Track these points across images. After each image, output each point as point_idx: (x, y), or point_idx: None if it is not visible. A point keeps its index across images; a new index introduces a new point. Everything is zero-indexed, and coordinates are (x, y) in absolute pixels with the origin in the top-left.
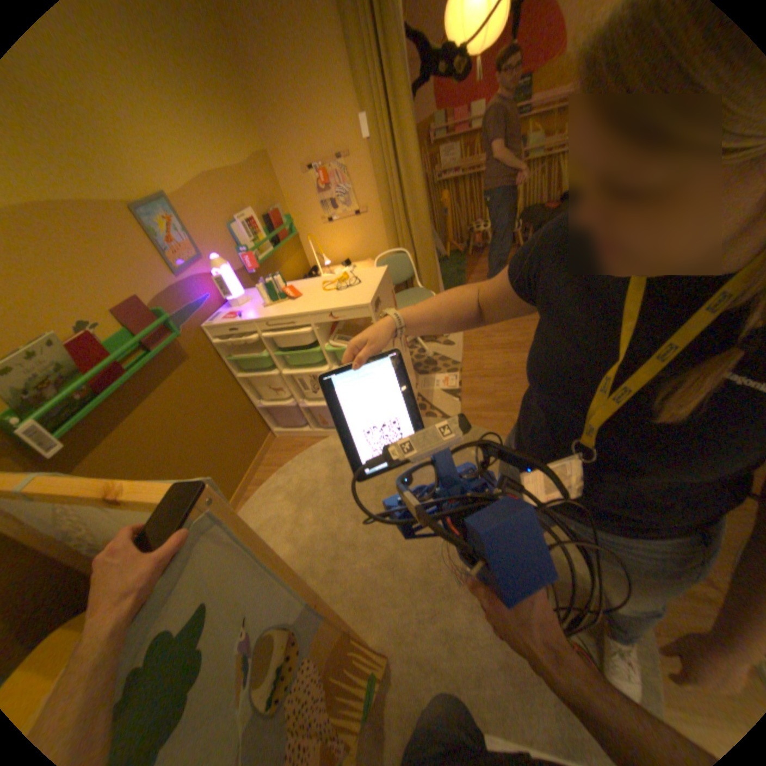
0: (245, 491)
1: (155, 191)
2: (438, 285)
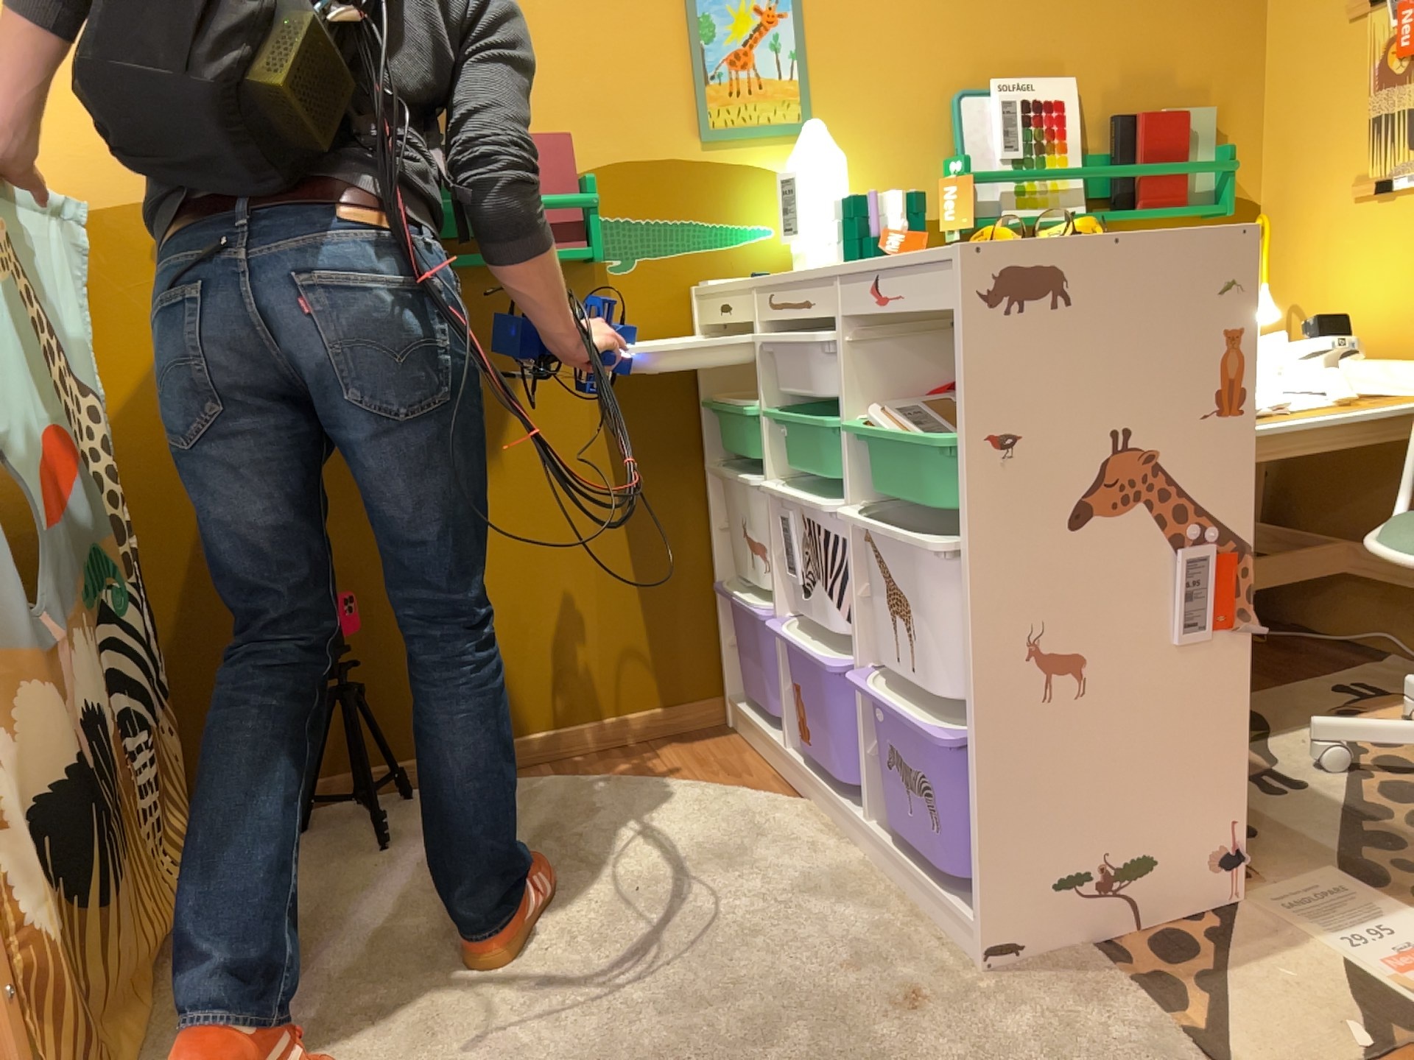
0: (528, 762)
1: None
2: None
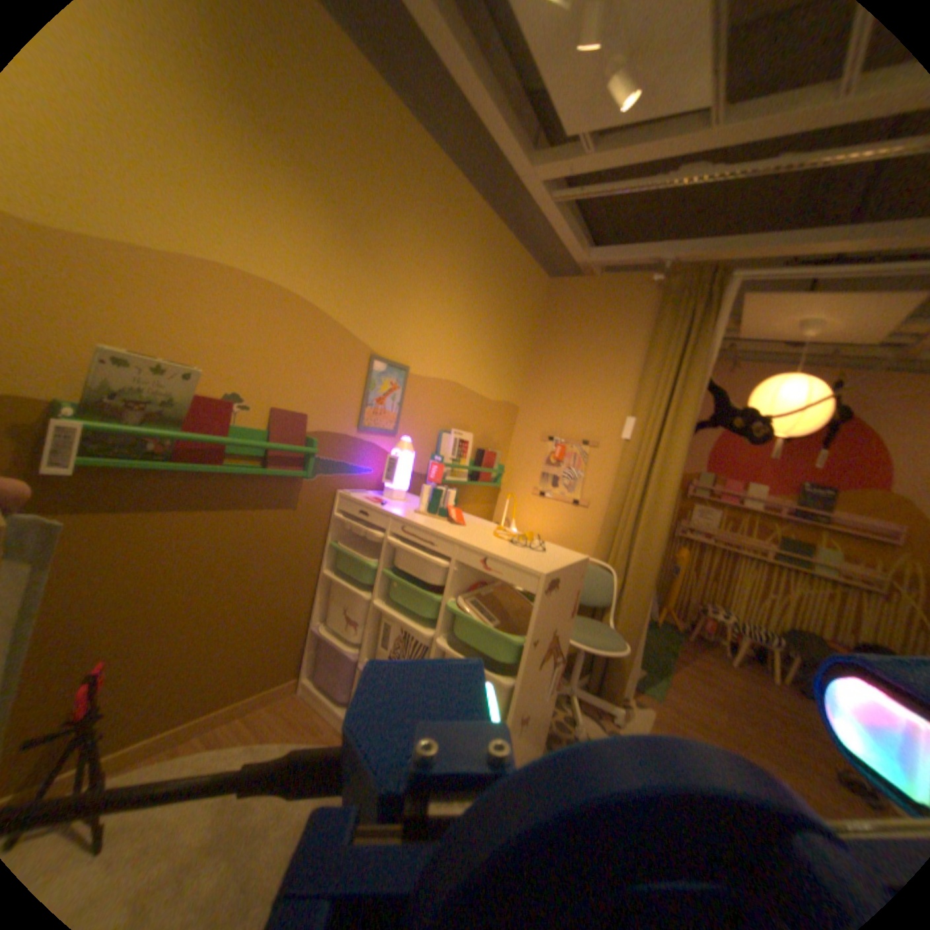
0: (187, 743)
1: (403, 364)
2: (640, 643)
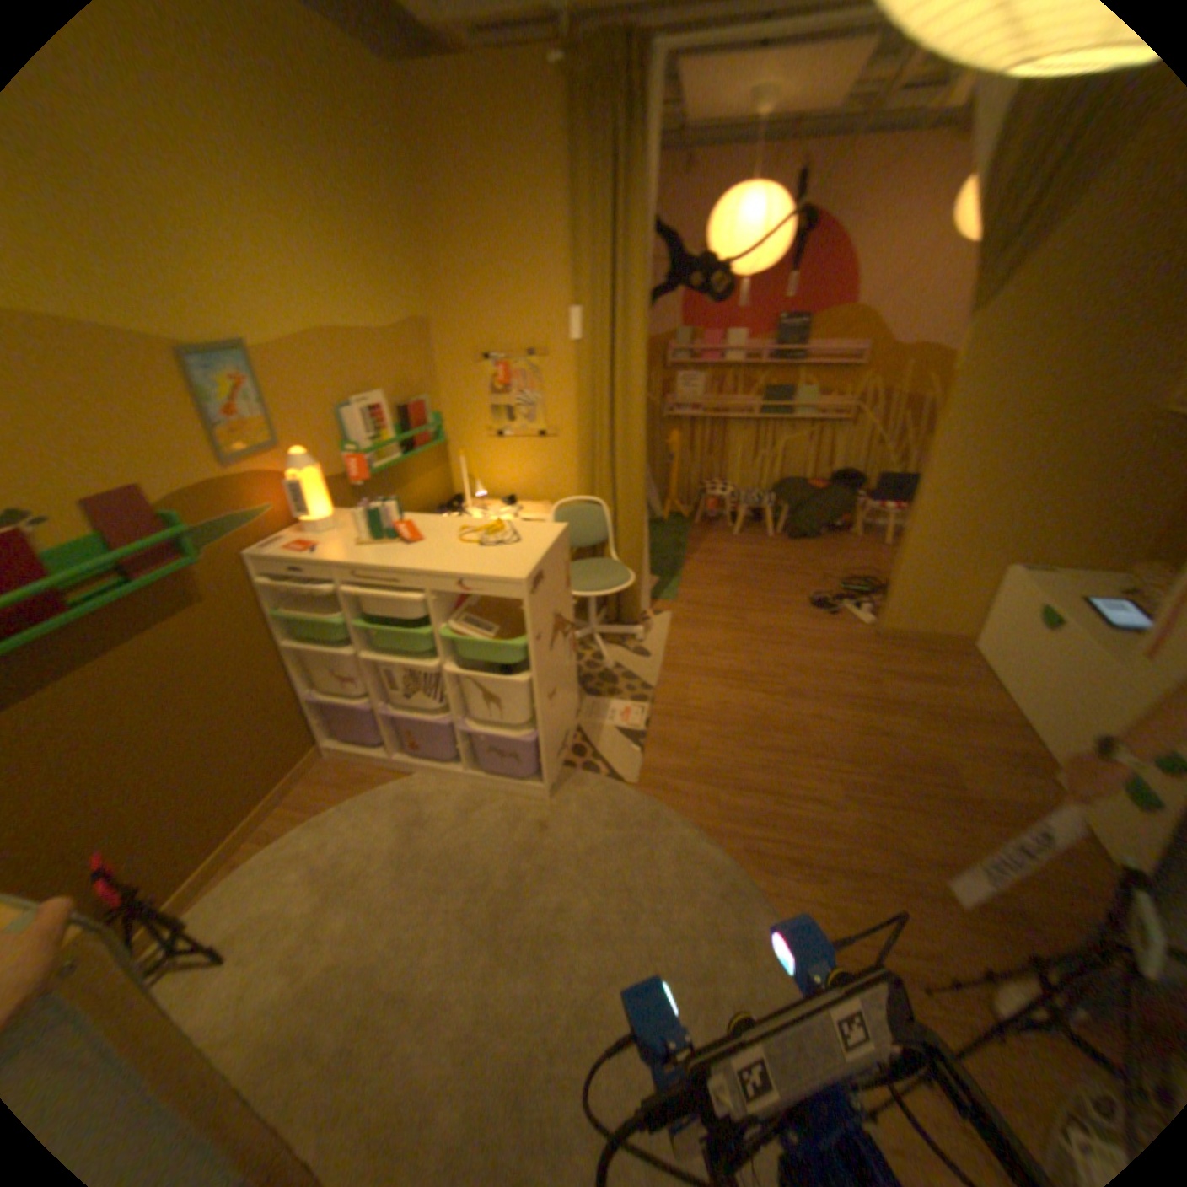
0: (235, 852)
1: (228, 338)
2: (641, 561)
